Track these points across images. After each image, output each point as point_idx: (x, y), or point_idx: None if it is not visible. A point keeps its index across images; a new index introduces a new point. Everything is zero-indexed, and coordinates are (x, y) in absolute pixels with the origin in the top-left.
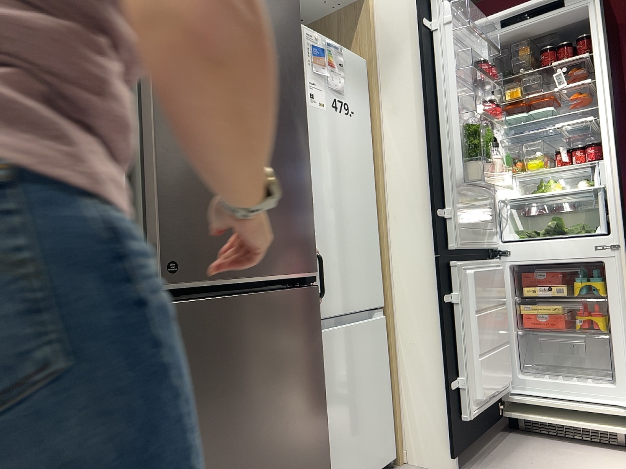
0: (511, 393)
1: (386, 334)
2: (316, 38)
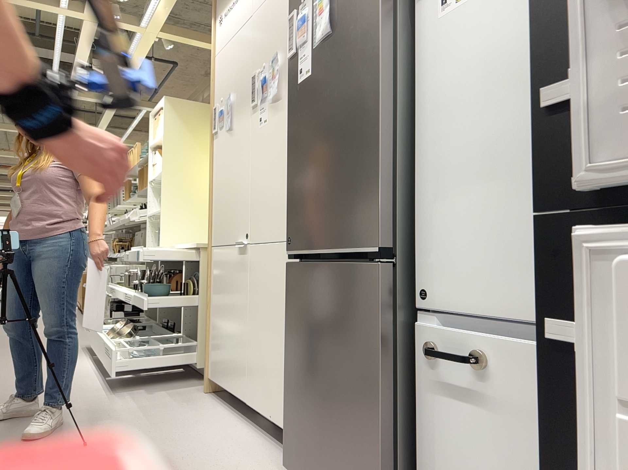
0: None
1: None
2: None
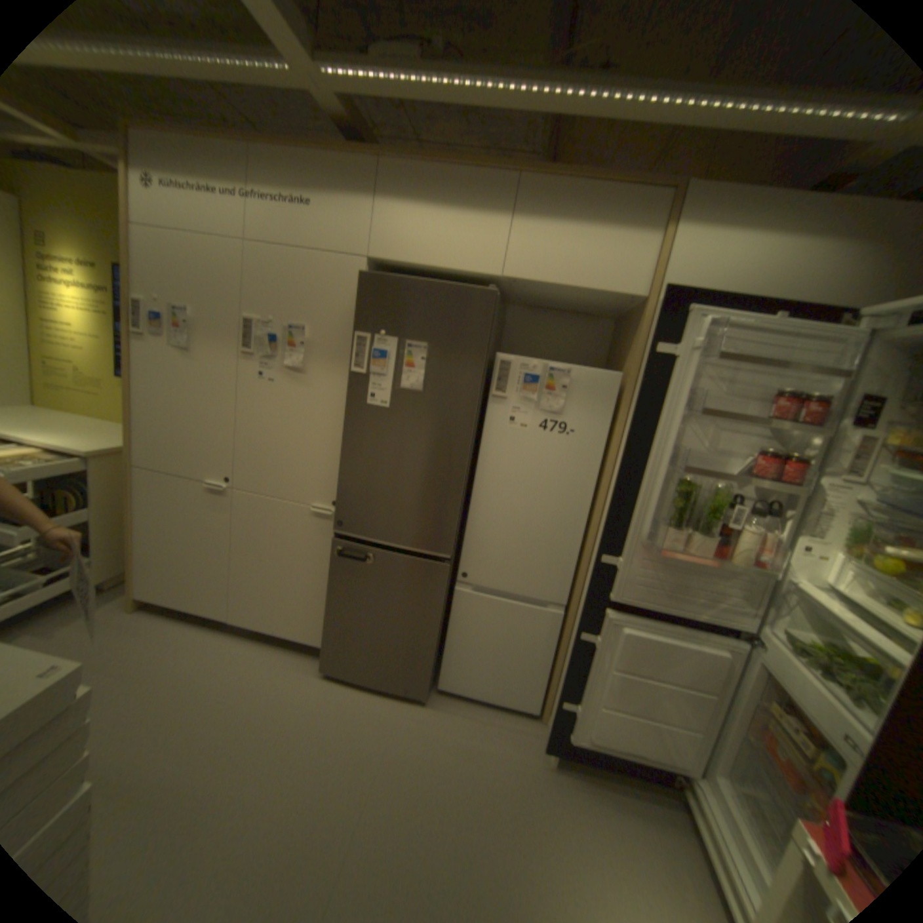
0: (696, 783)
1: (564, 627)
2: (534, 365)
